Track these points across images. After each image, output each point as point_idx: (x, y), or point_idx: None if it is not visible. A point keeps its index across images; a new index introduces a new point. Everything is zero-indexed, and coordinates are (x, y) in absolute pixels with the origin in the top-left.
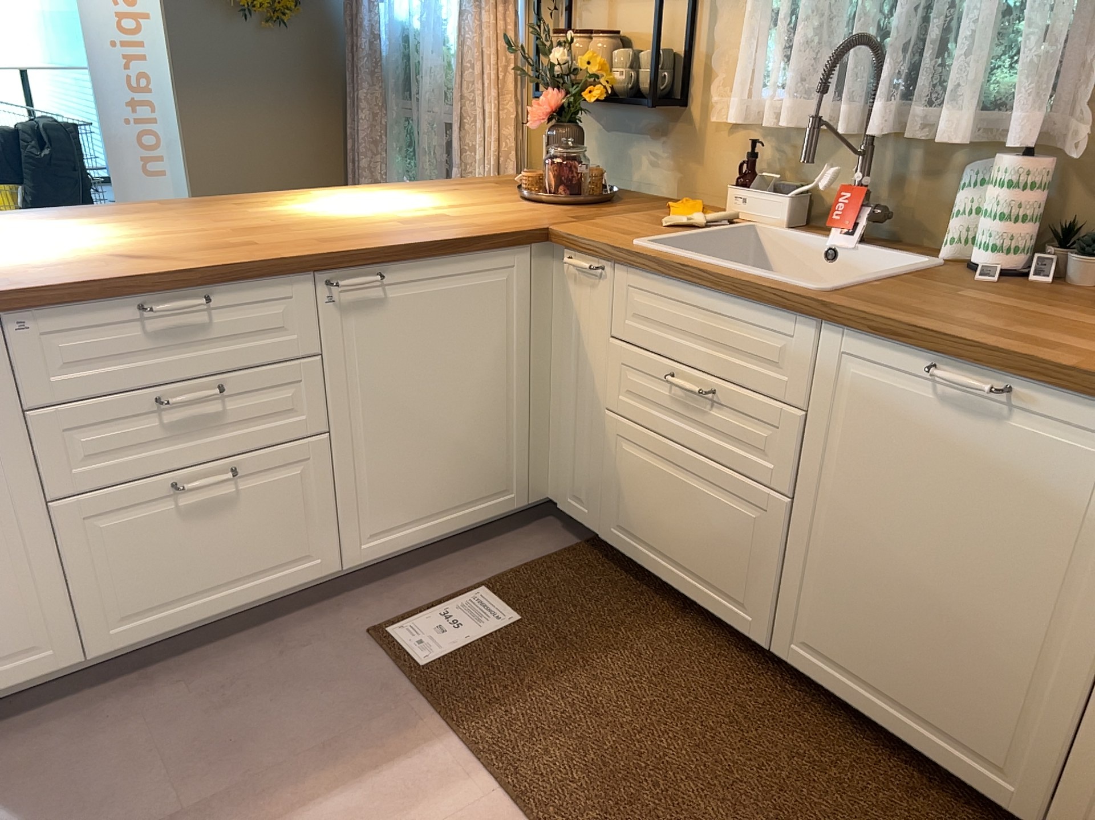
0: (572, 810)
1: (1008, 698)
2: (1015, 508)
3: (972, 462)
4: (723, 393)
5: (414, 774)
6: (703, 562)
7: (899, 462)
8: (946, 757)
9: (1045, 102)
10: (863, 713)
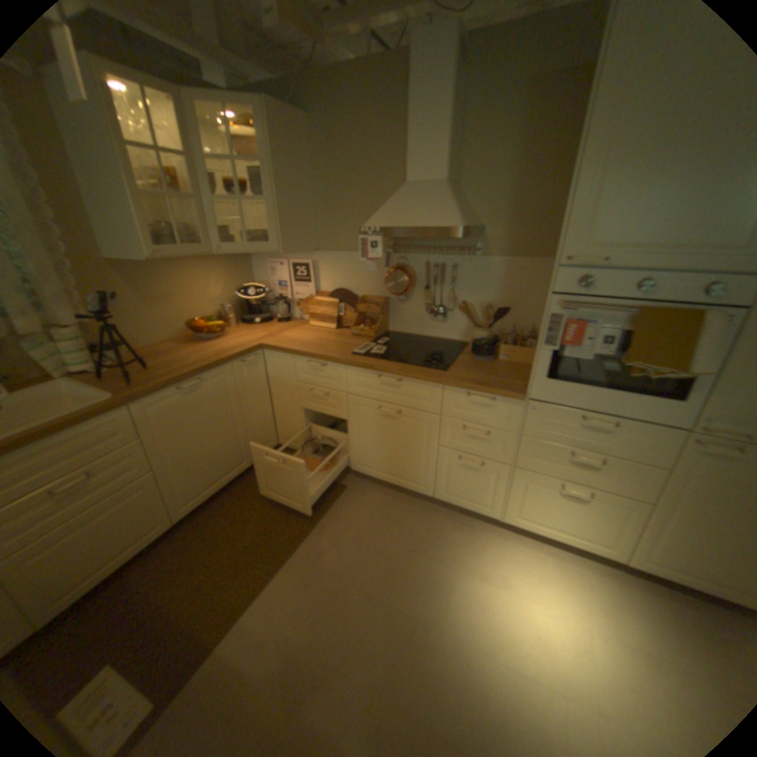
0: (253, 579)
1: (234, 446)
2: (213, 405)
3: (199, 404)
4: (91, 470)
5: (242, 655)
6: (125, 540)
7: (180, 422)
8: (231, 476)
9: (62, 306)
10: (209, 497)
